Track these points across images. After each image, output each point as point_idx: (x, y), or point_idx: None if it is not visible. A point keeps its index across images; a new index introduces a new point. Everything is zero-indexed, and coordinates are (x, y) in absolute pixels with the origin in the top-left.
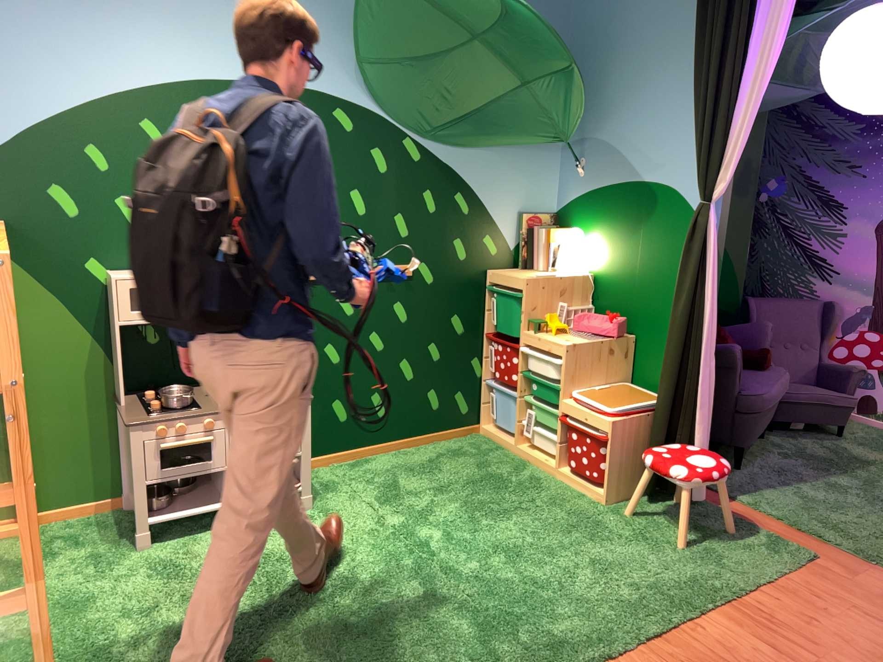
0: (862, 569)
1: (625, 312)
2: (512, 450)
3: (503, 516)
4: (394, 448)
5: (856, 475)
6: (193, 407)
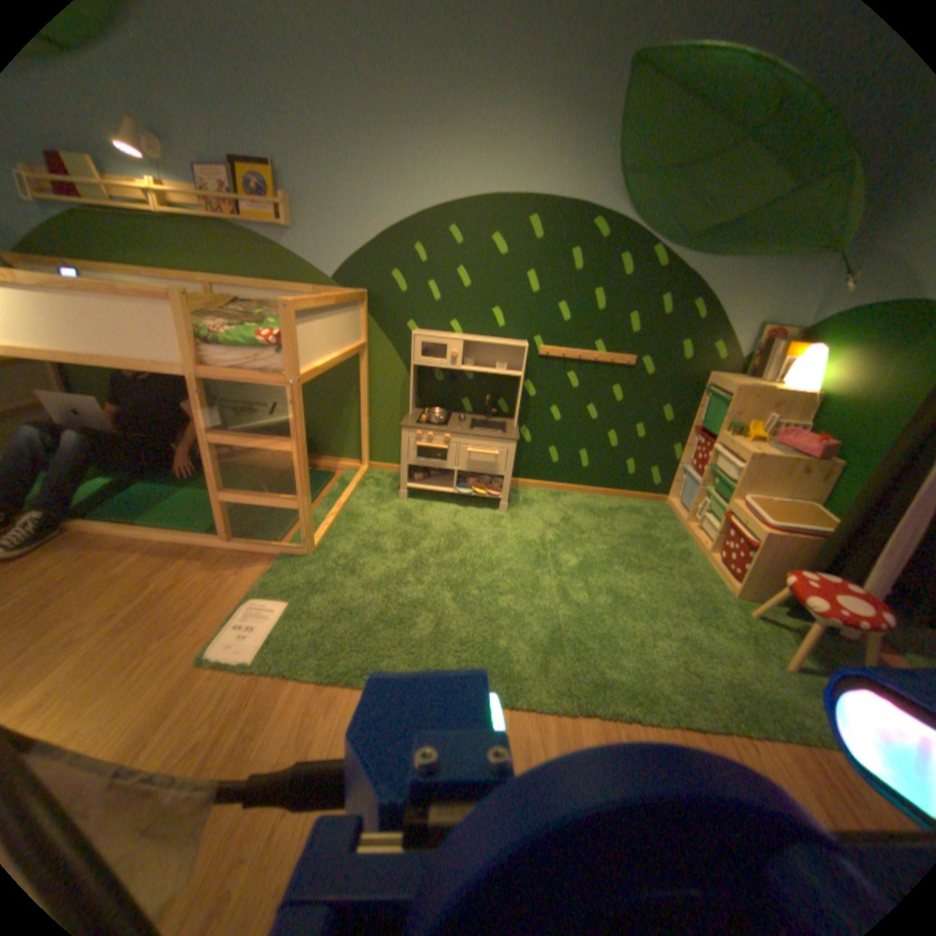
0: None
1: (845, 436)
2: (681, 524)
3: (632, 571)
4: (586, 491)
5: None
6: (437, 425)
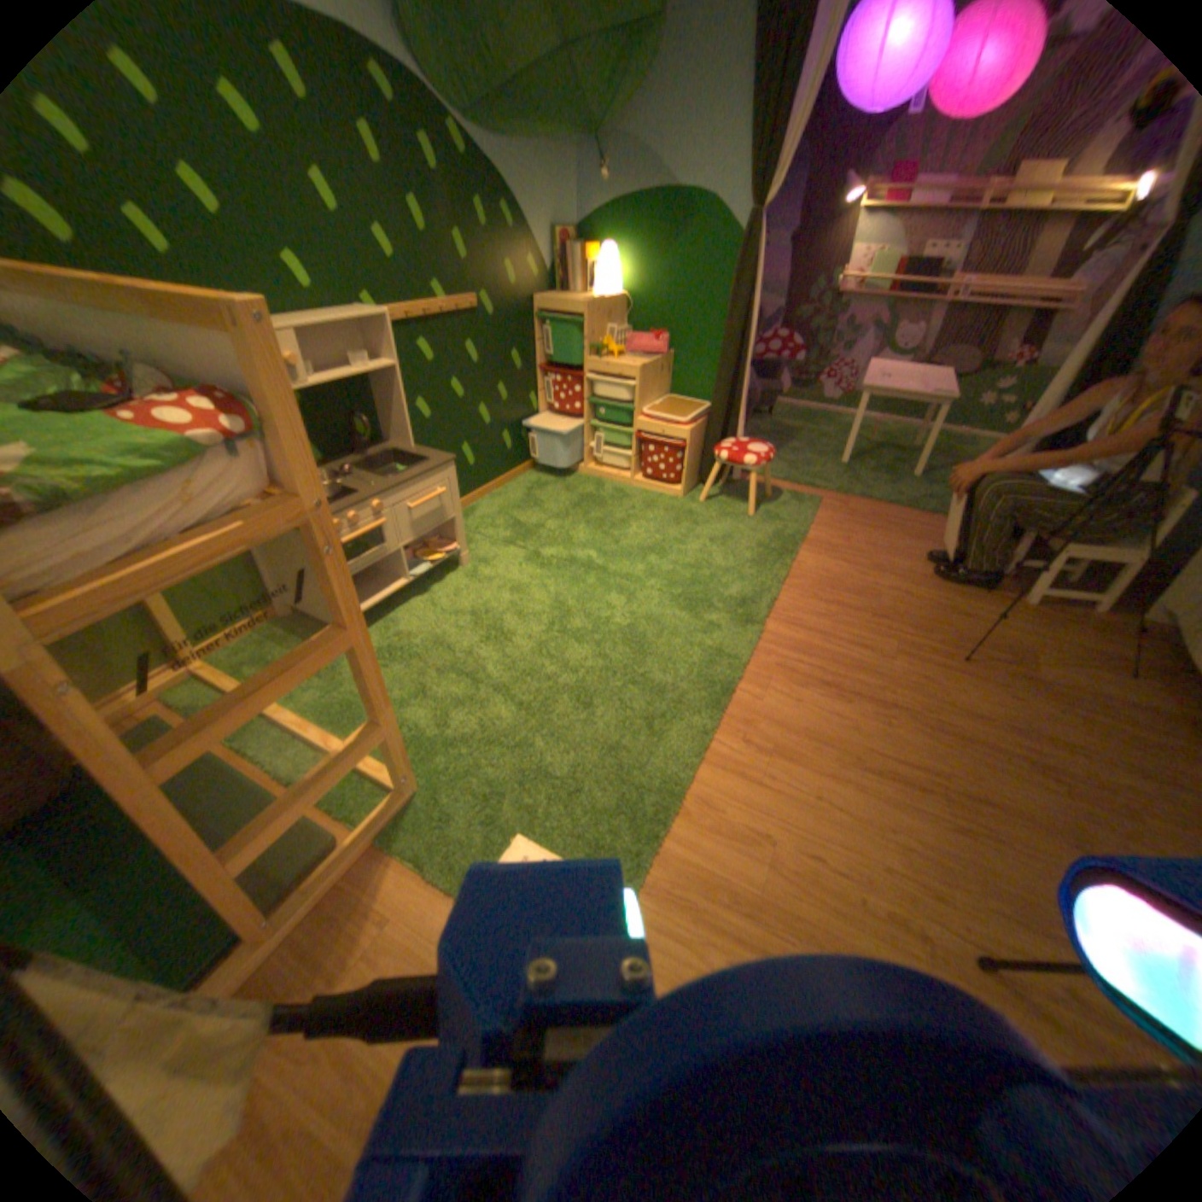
0: (849, 503)
1: (662, 328)
2: (579, 471)
3: (622, 527)
4: (482, 492)
5: (802, 441)
6: (338, 494)
